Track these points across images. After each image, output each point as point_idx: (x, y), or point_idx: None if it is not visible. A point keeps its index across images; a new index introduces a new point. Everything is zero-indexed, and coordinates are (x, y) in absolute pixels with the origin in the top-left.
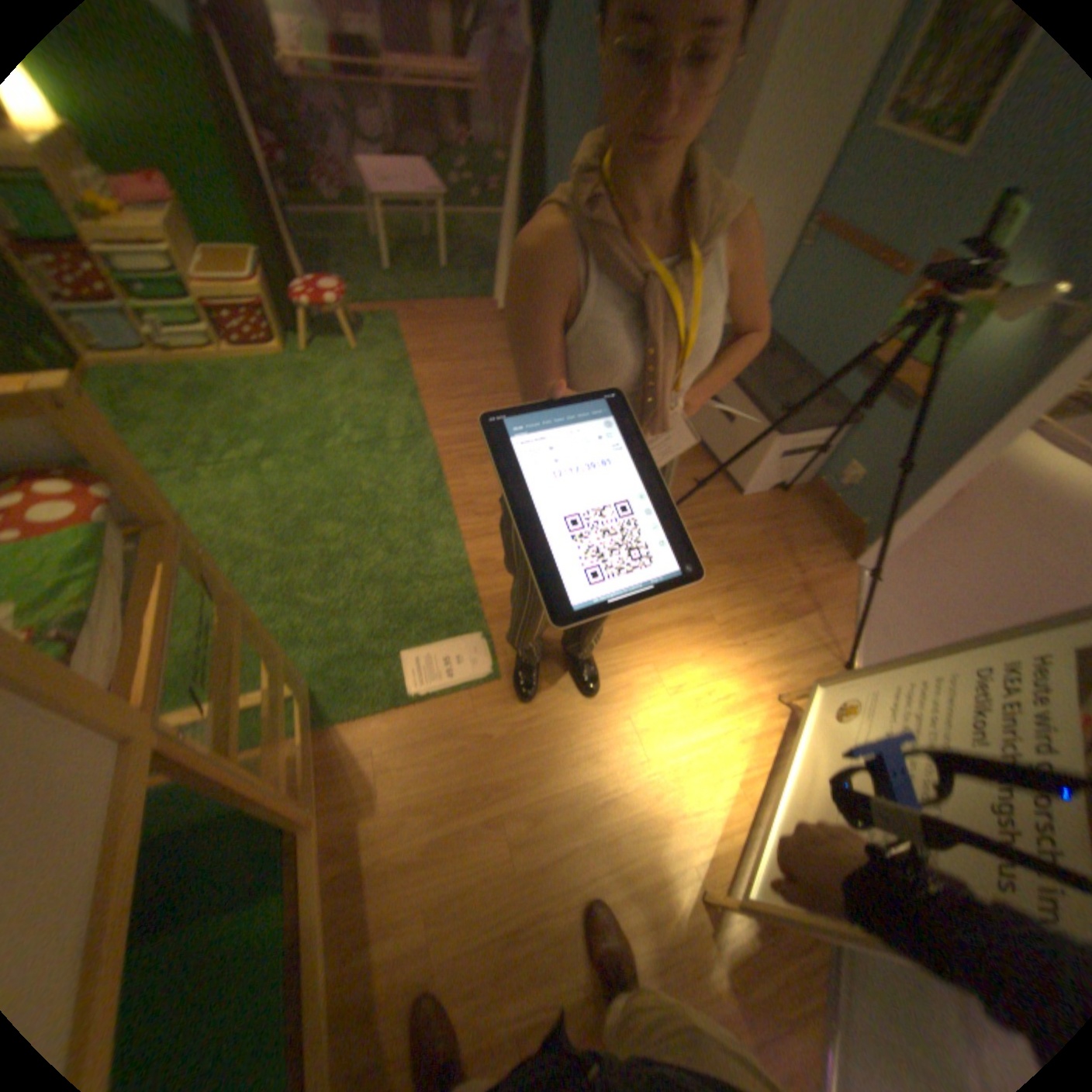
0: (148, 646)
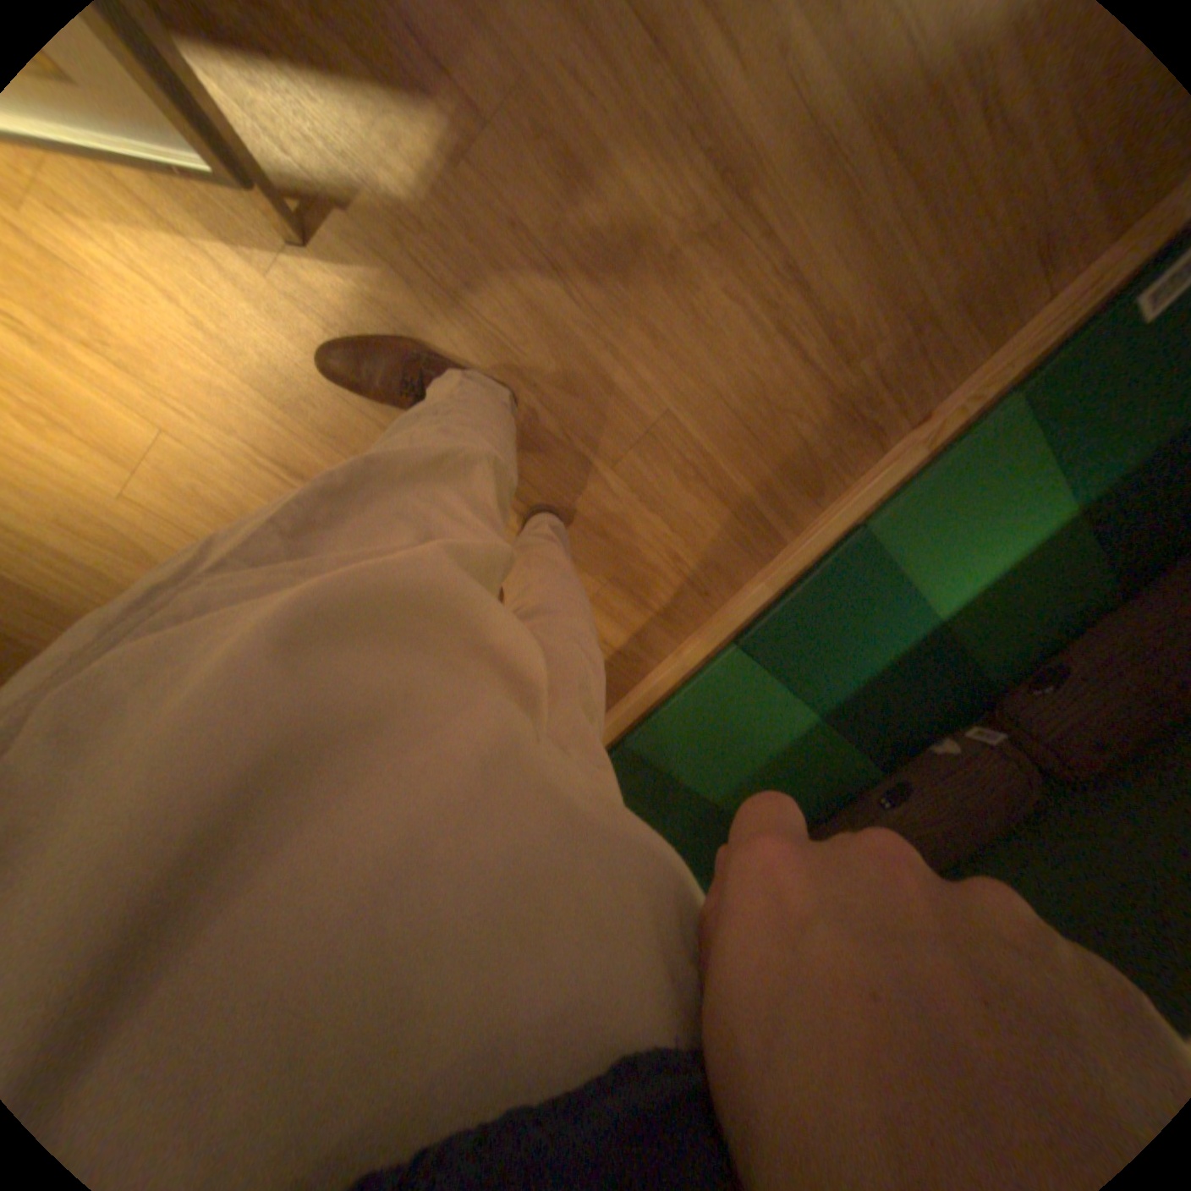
0: None
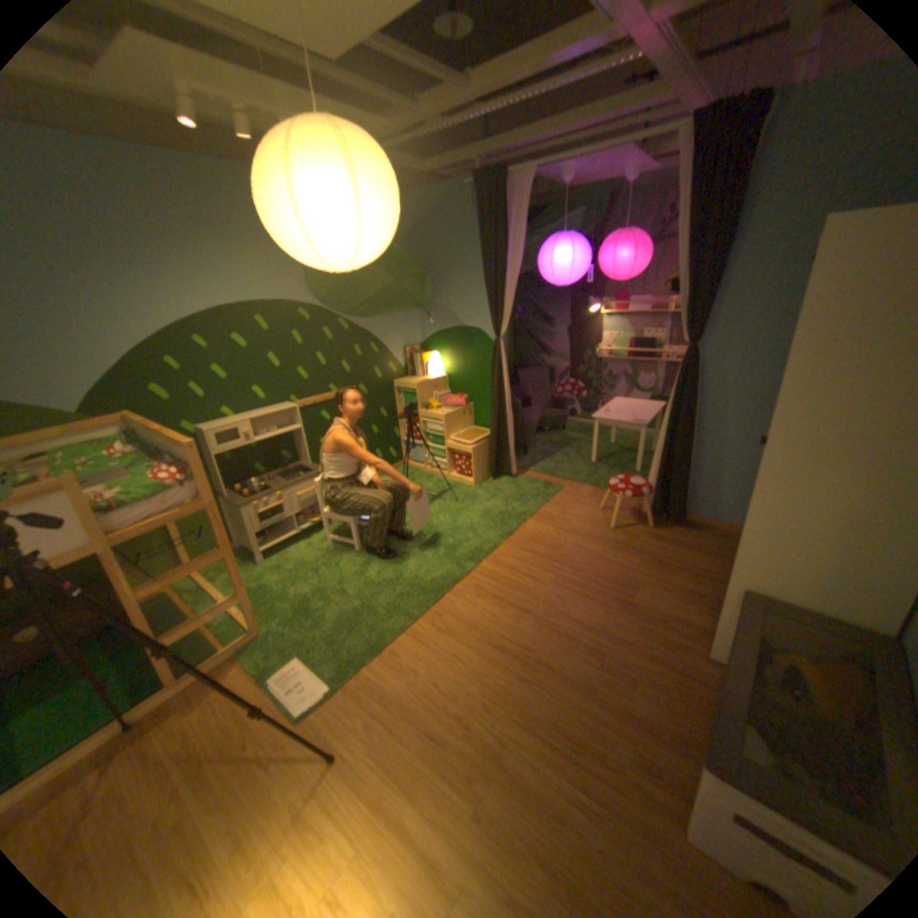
0: (138, 528)
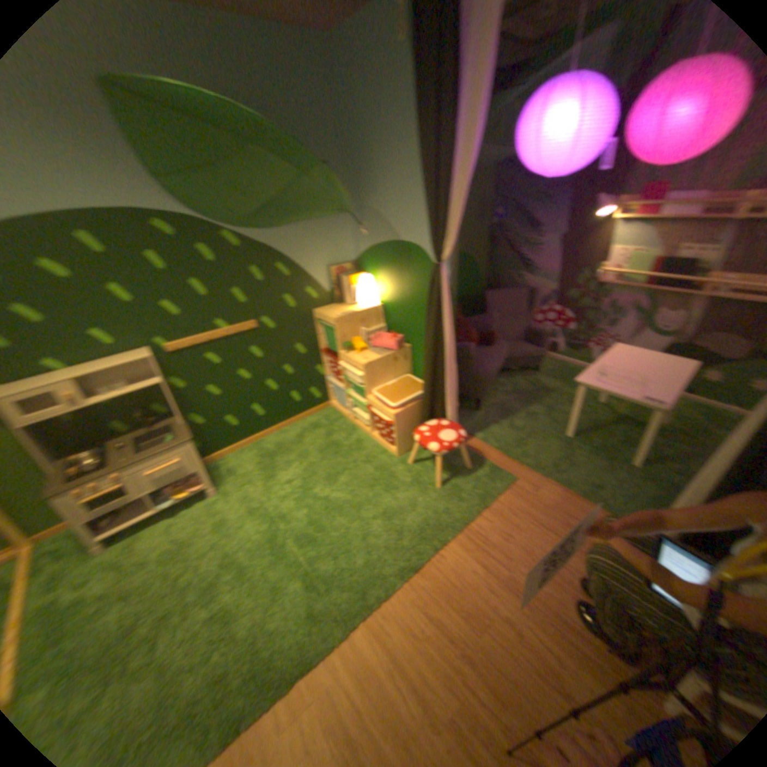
0: None
